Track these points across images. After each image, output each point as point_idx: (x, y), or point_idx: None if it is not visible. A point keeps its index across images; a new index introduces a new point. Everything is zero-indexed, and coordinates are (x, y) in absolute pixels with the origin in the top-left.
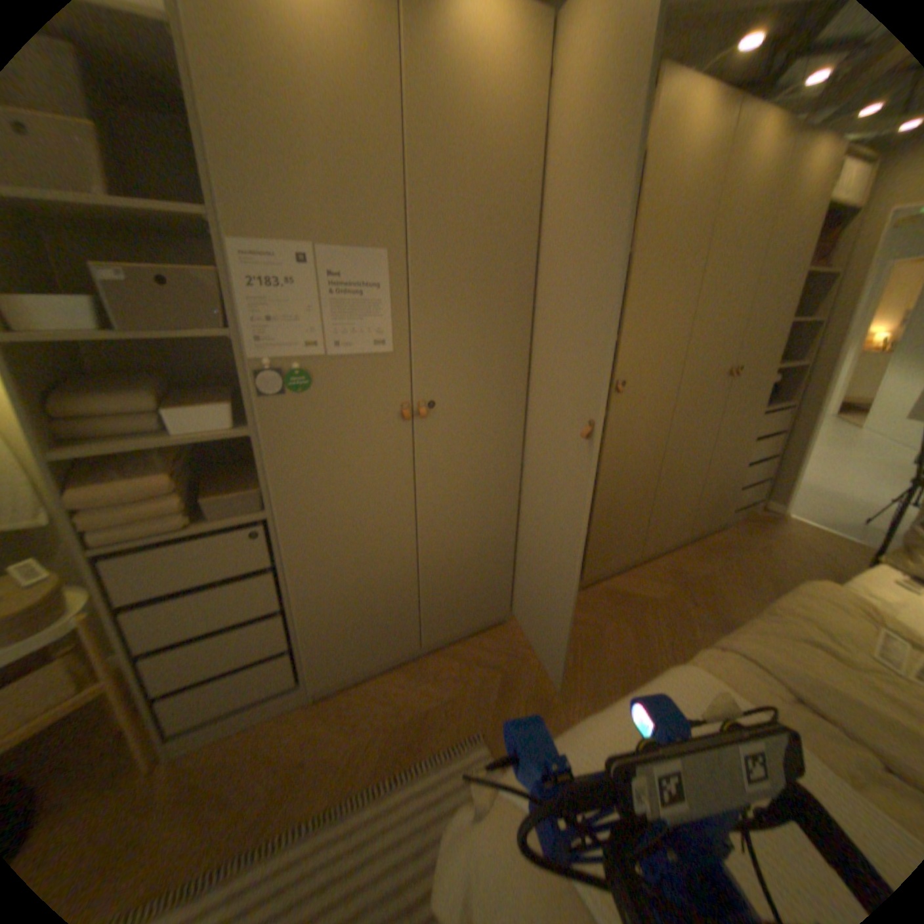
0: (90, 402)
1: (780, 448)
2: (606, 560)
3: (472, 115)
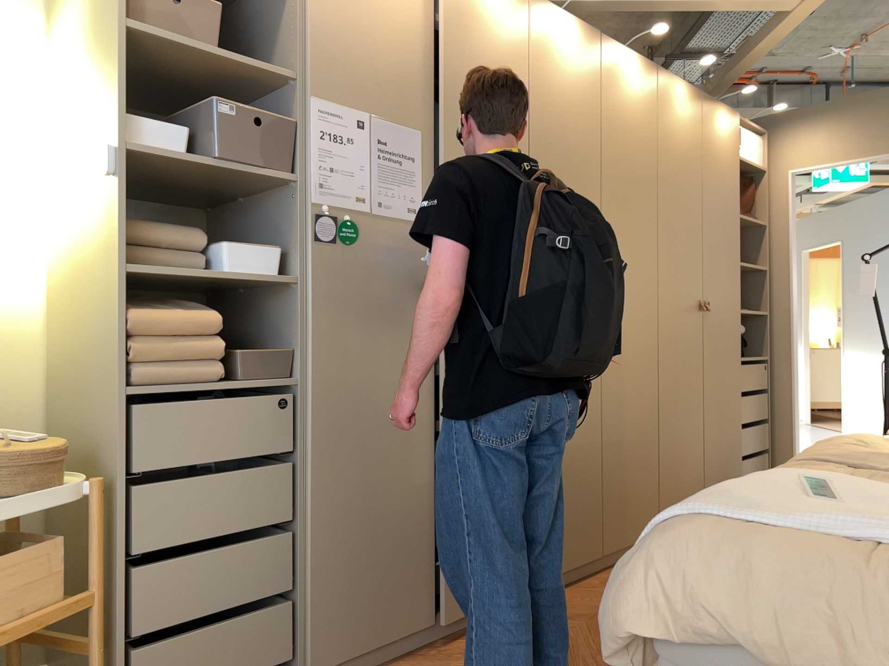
0: (152, 227)
1: (766, 407)
2: (624, 523)
3: (481, 42)
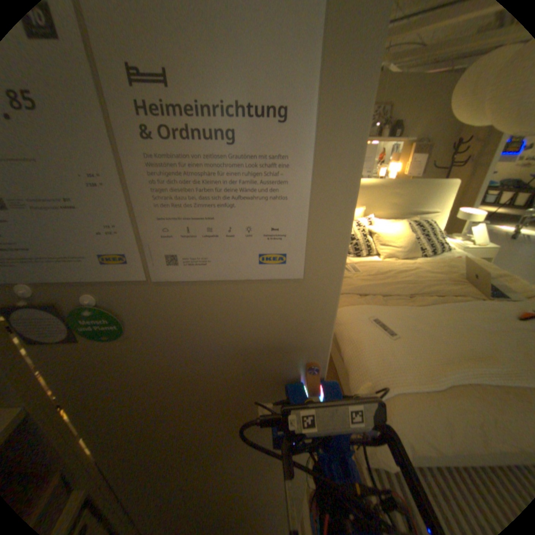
0: None
1: None
2: None
3: None
